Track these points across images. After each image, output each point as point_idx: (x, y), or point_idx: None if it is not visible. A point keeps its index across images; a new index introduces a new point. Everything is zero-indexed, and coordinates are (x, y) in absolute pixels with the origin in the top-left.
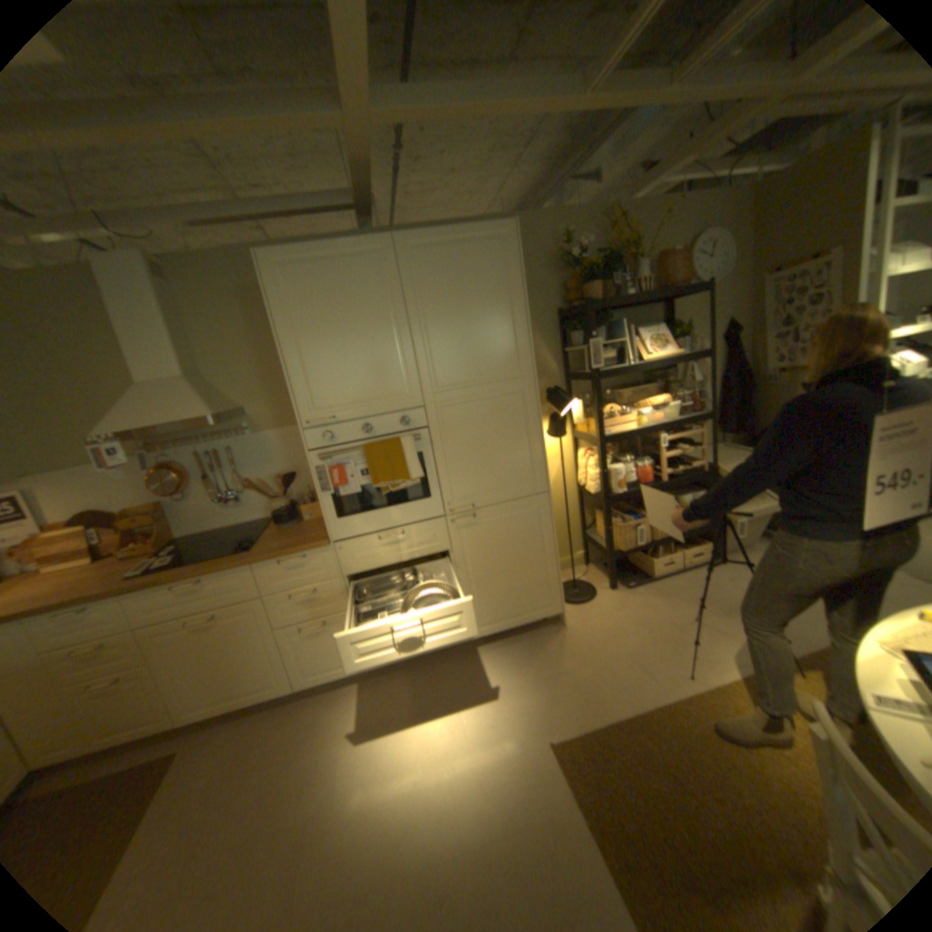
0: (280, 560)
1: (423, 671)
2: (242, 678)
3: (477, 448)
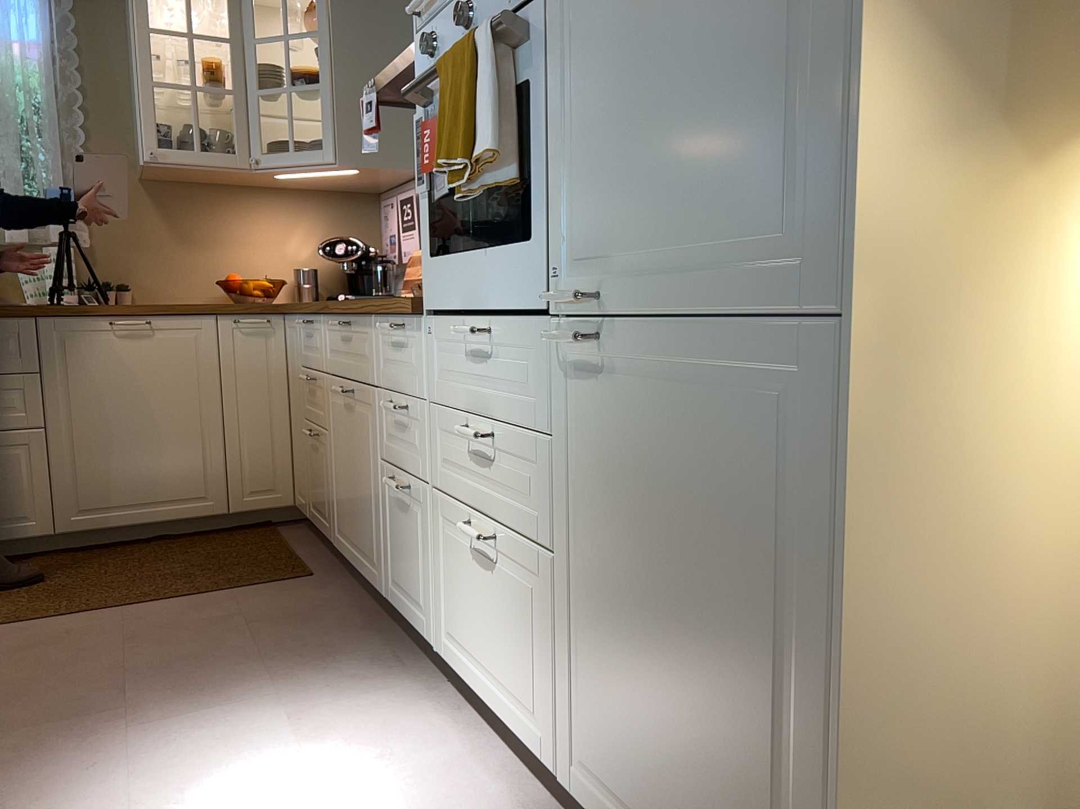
0: (391, 324)
1: (486, 761)
2: (362, 522)
3: (644, 56)
